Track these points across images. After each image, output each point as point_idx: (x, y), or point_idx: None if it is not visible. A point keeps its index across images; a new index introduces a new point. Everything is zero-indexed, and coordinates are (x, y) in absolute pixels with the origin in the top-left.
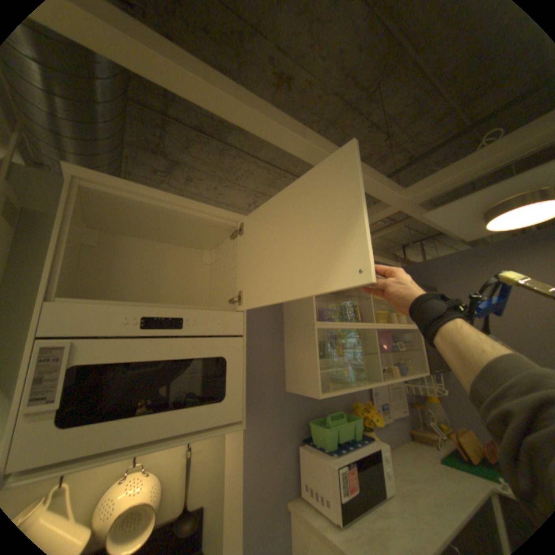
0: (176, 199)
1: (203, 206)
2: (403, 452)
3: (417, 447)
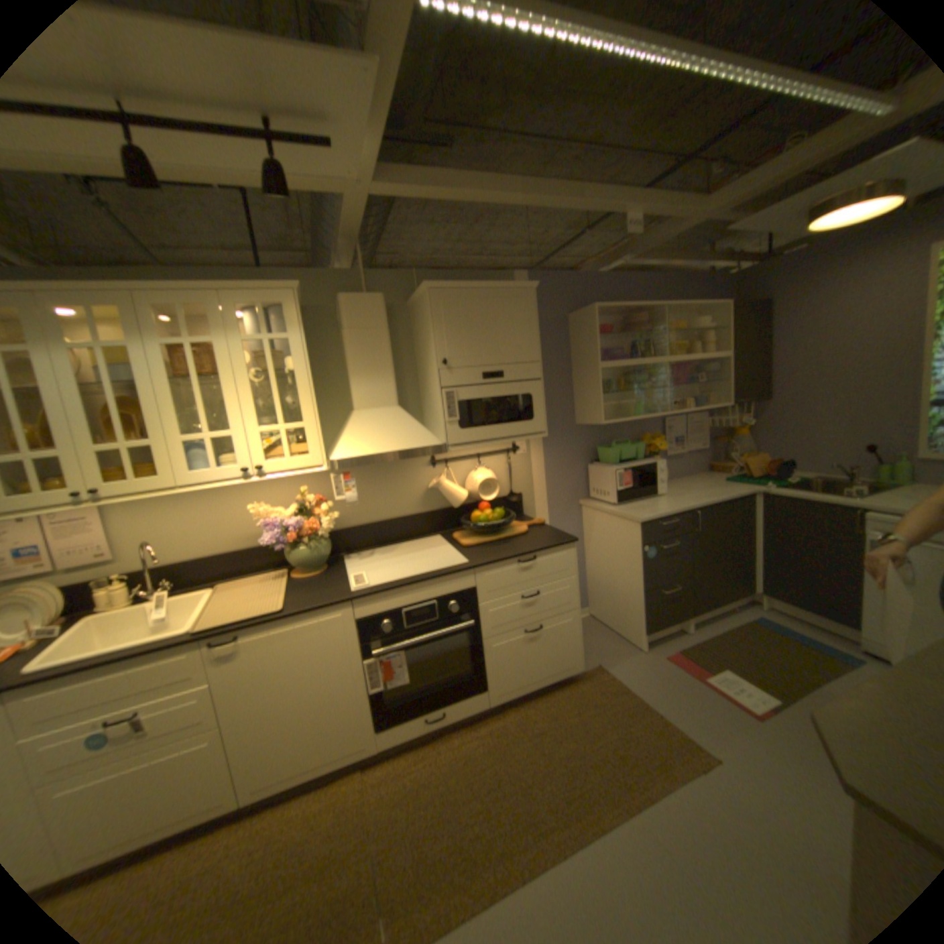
0: (486, 285)
1: (504, 285)
2: (696, 479)
3: (713, 476)
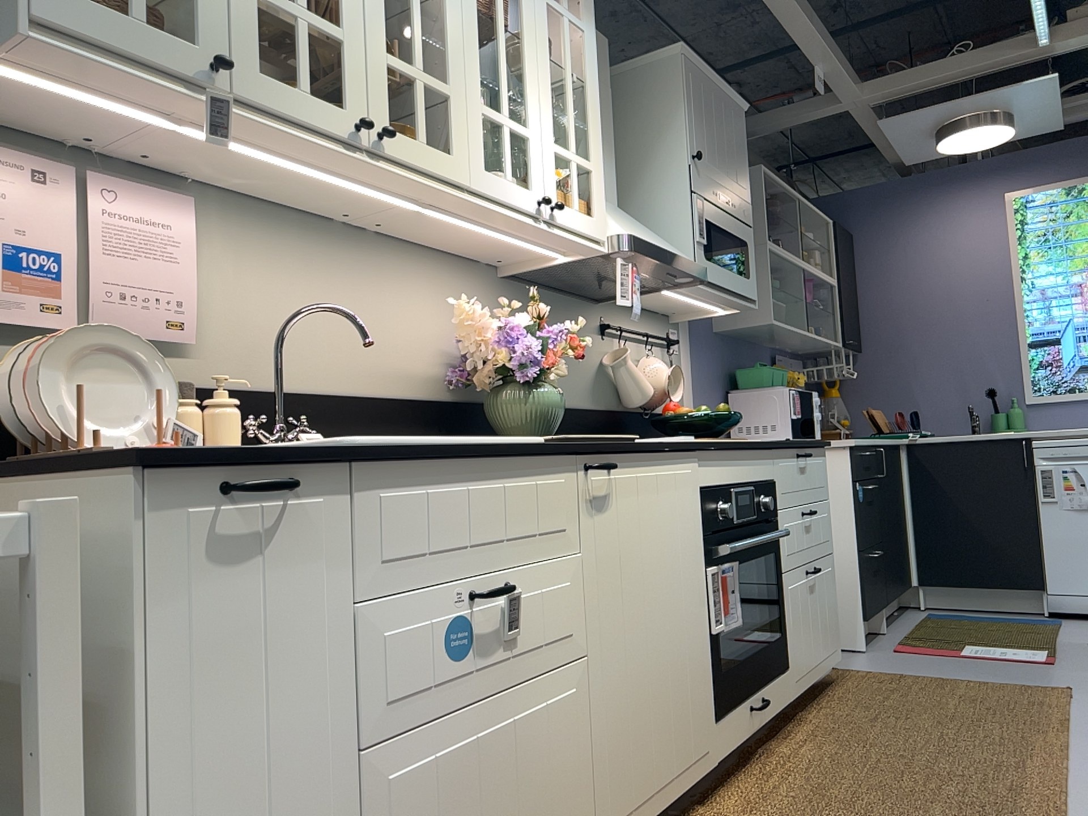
0: (719, 83)
1: (730, 91)
2: None
3: None
